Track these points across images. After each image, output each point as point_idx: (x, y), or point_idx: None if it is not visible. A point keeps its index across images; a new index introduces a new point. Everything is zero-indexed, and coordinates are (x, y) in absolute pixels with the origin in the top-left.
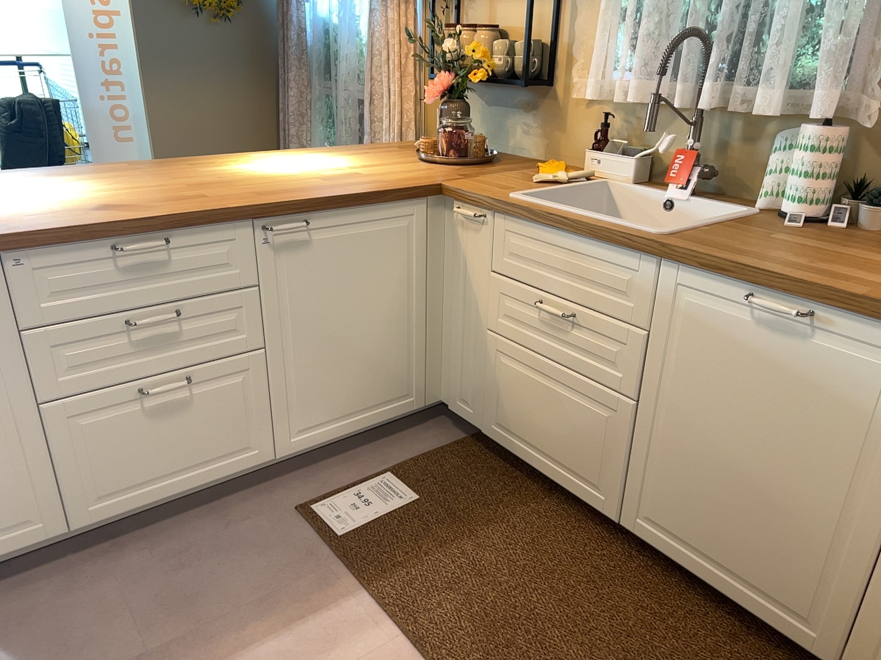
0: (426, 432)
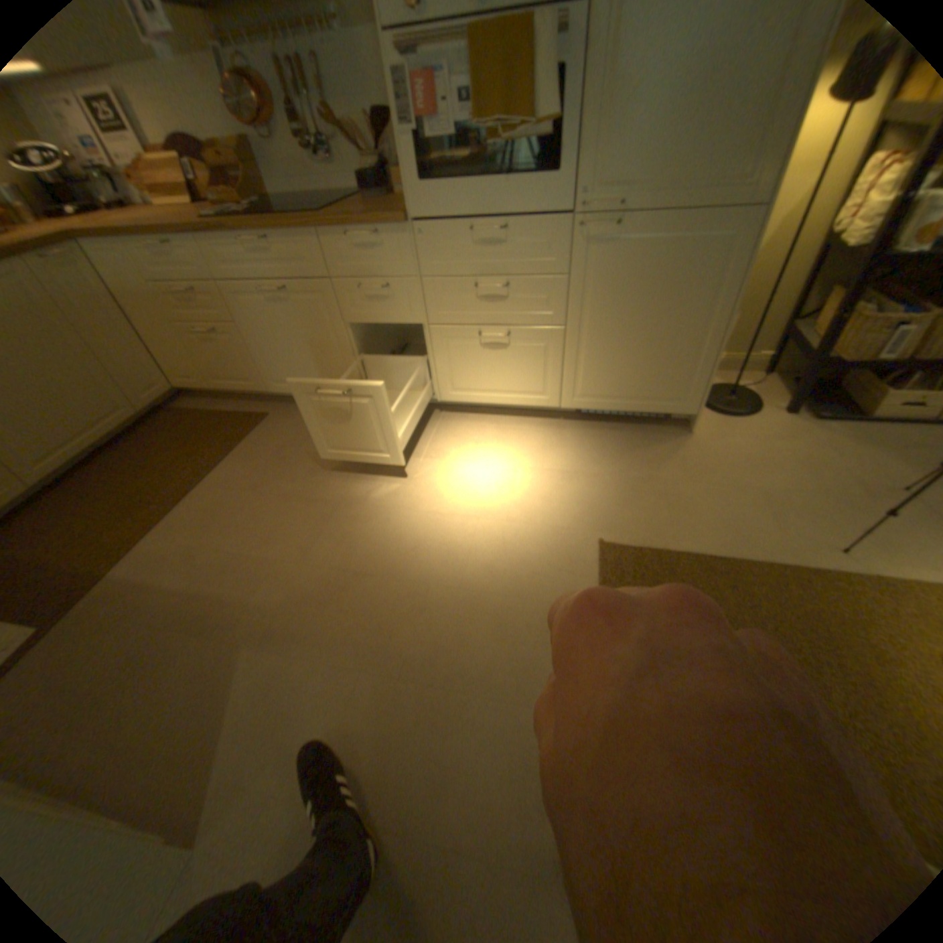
0: None
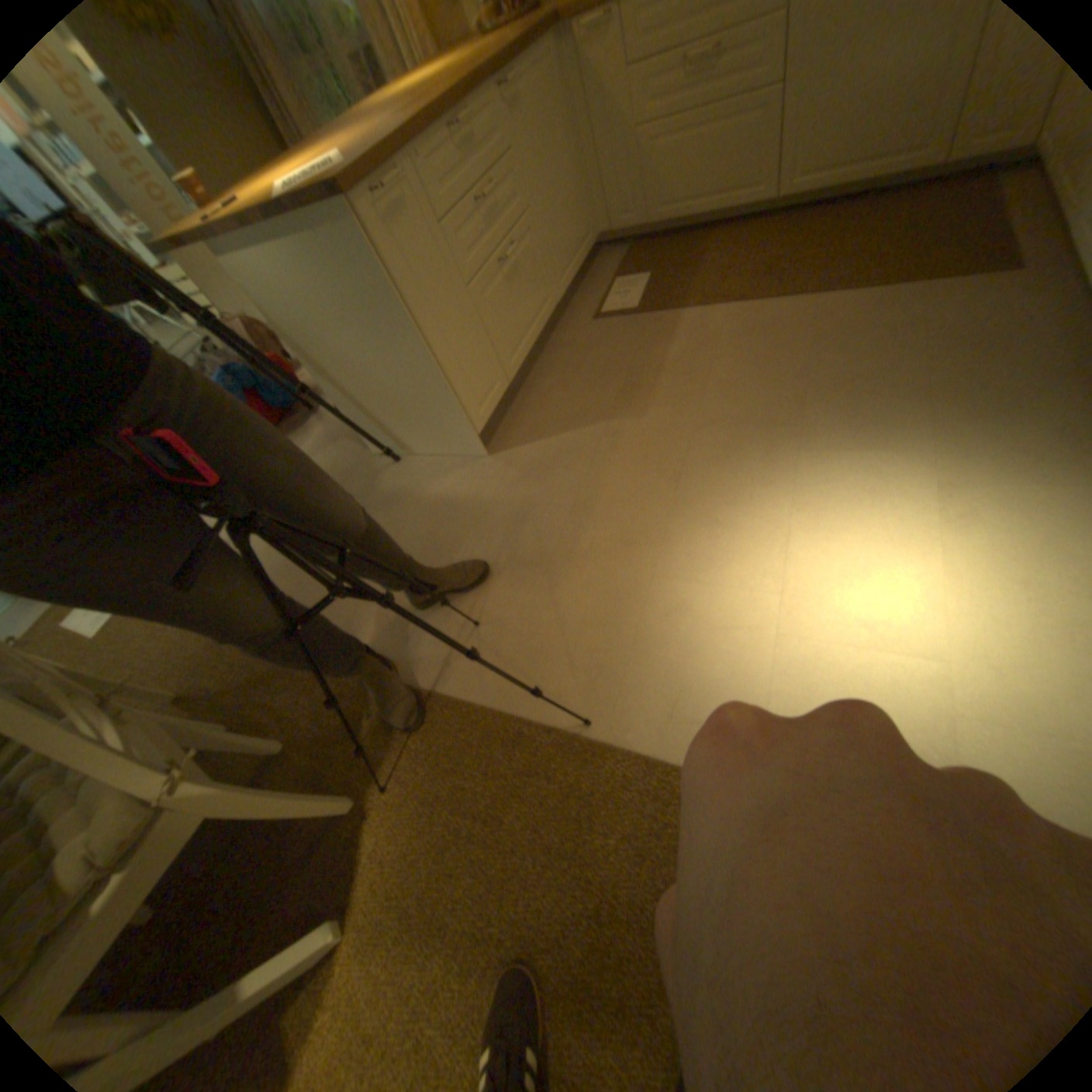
0: (605, 256)
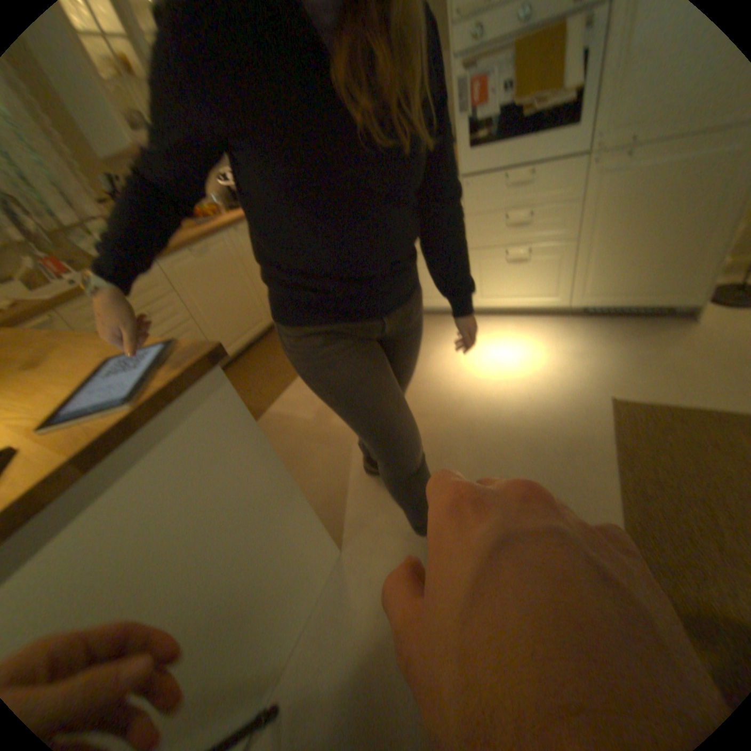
0: None
